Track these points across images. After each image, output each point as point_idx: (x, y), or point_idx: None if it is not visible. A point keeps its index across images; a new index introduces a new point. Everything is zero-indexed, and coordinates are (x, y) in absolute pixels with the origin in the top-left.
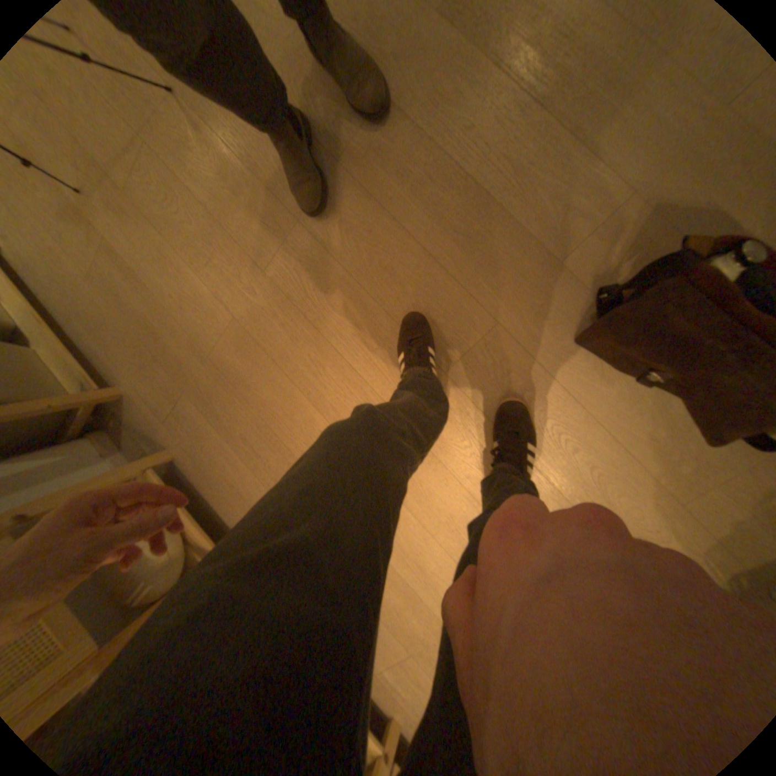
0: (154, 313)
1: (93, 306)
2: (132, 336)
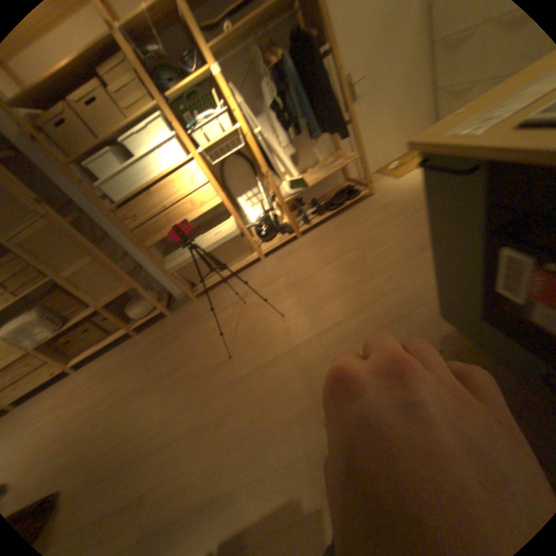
0: (193, 326)
1: (215, 300)
2: (197, 314)
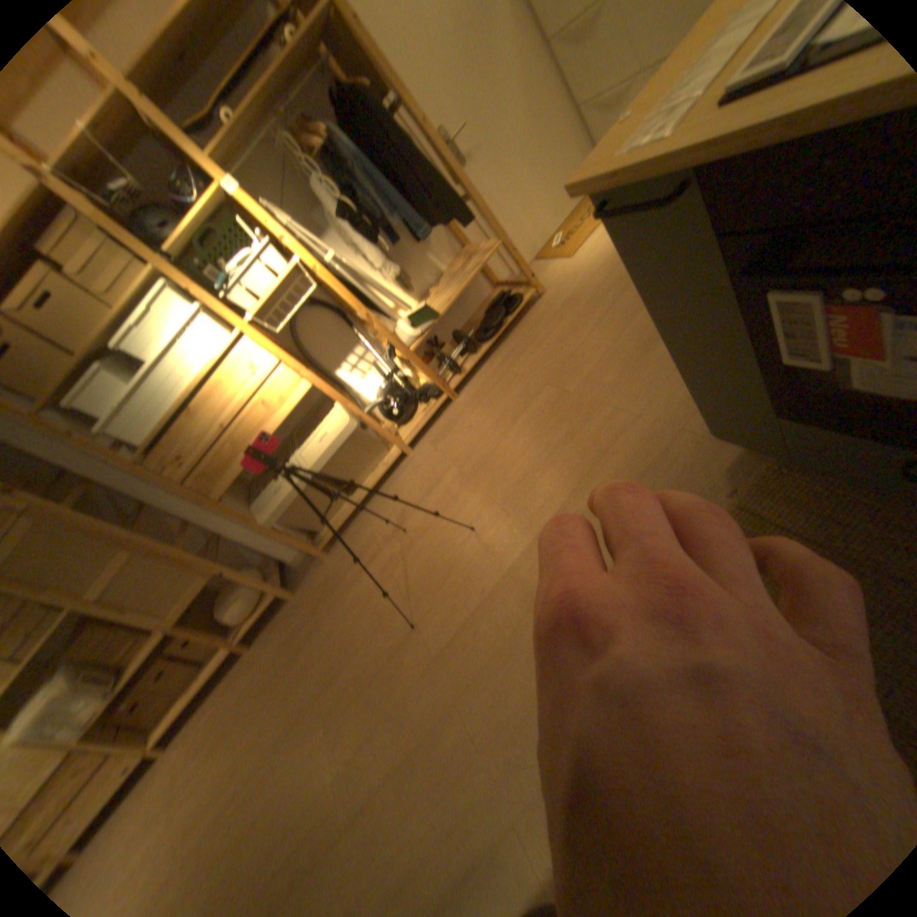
0: (336, 596)
1: (357, 541)
2: (335, 575)
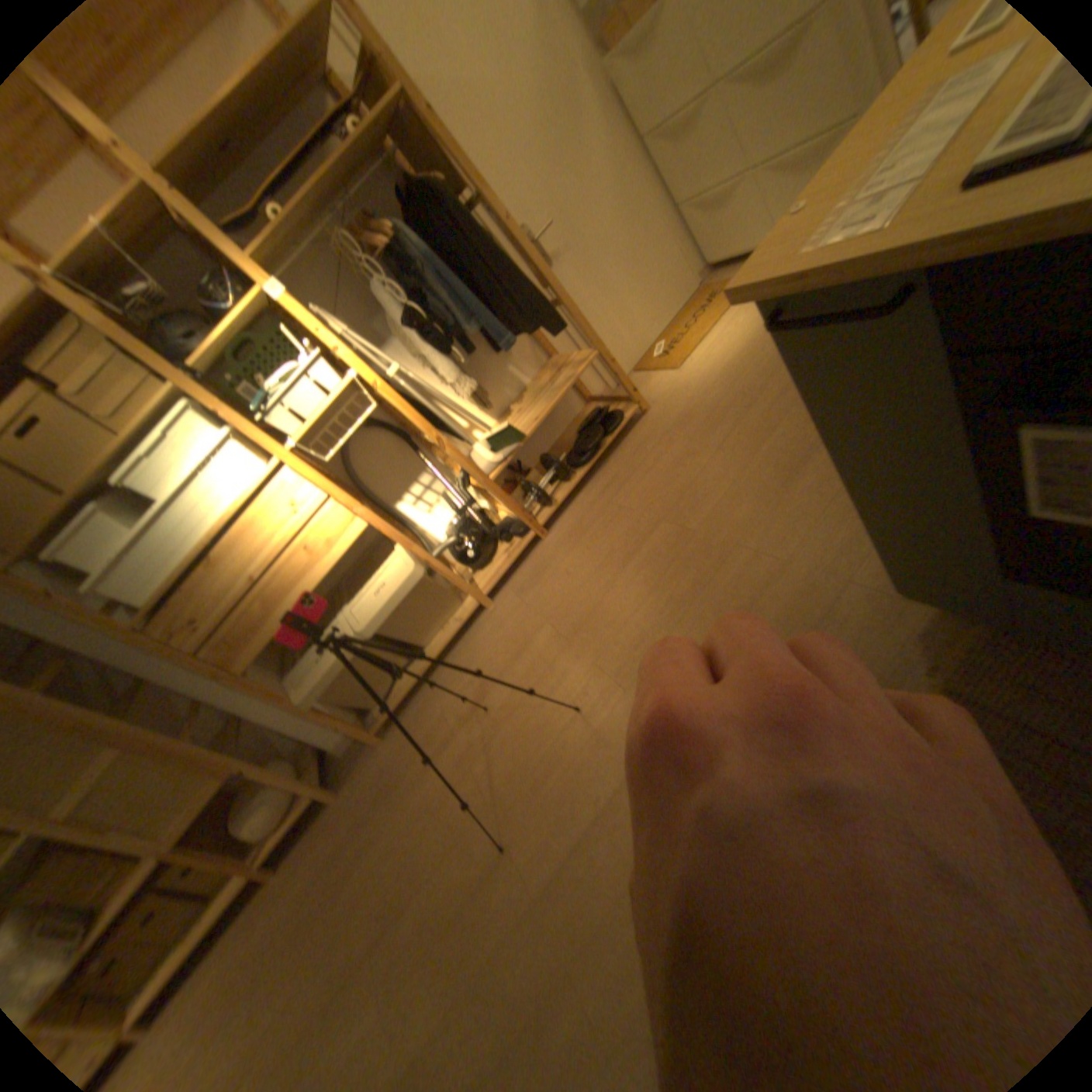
0: (394, 801)
1: (422, 723)
2: (393, 770)
